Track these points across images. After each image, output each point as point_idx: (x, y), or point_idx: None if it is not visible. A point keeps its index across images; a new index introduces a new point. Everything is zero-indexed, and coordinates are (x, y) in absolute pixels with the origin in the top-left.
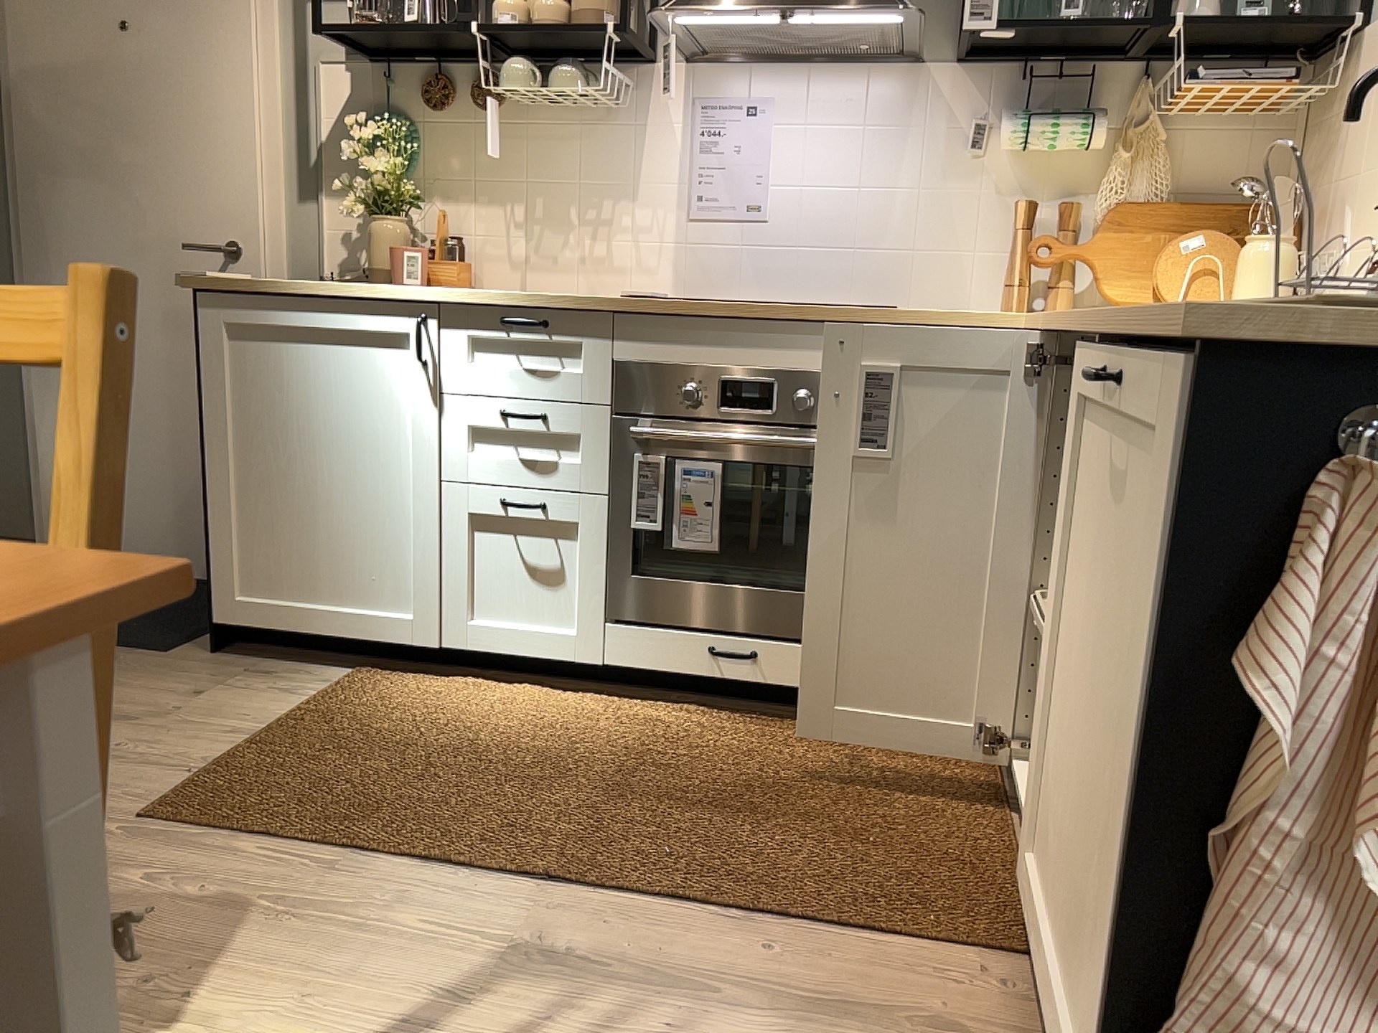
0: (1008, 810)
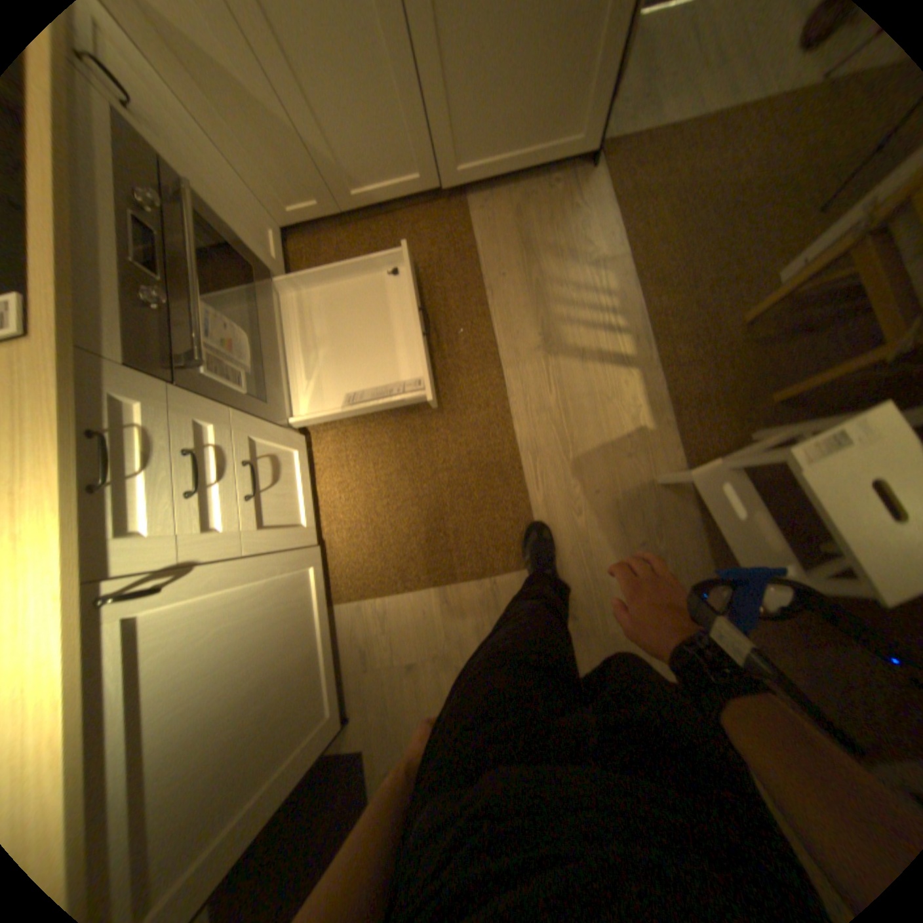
0: (352, 222)
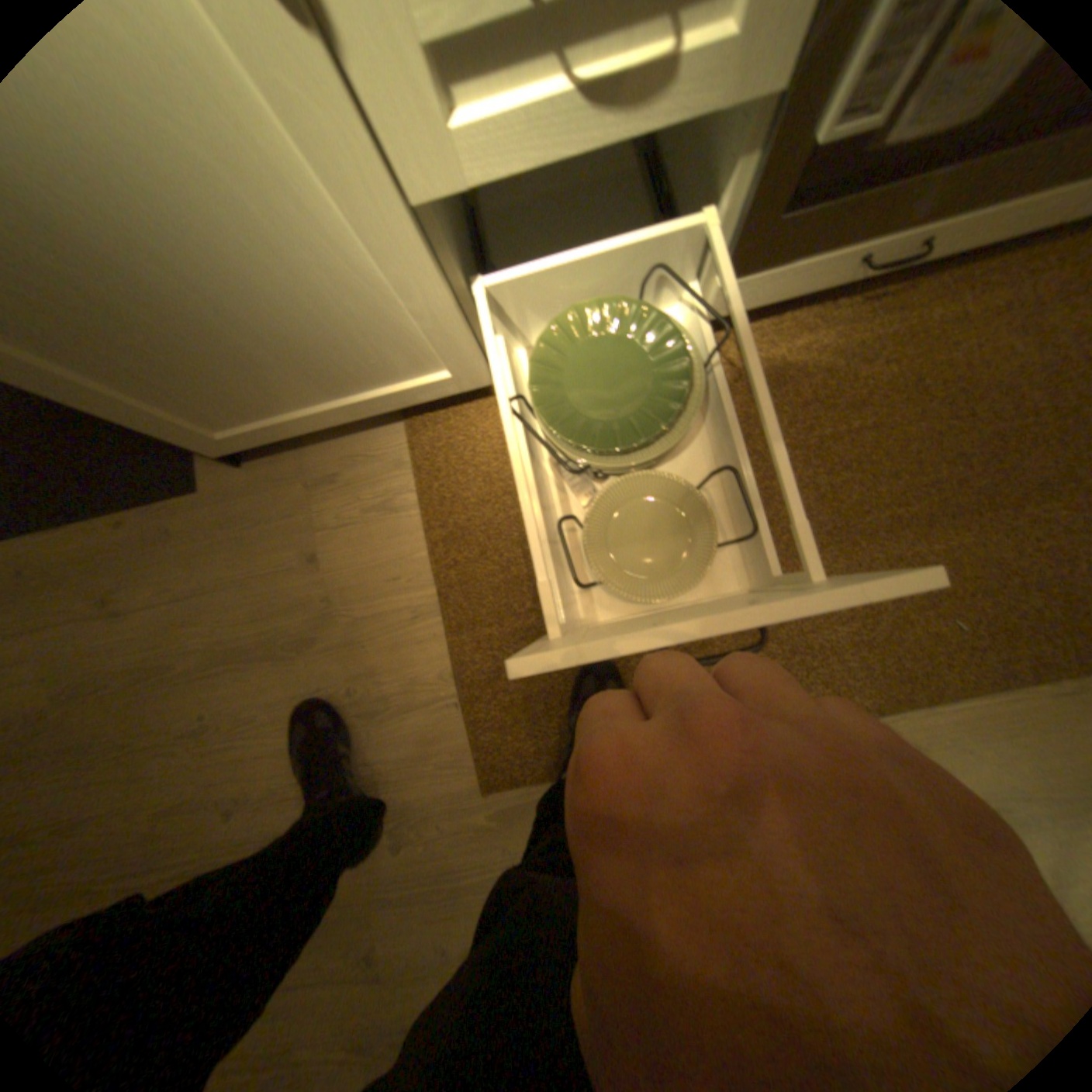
0: None
